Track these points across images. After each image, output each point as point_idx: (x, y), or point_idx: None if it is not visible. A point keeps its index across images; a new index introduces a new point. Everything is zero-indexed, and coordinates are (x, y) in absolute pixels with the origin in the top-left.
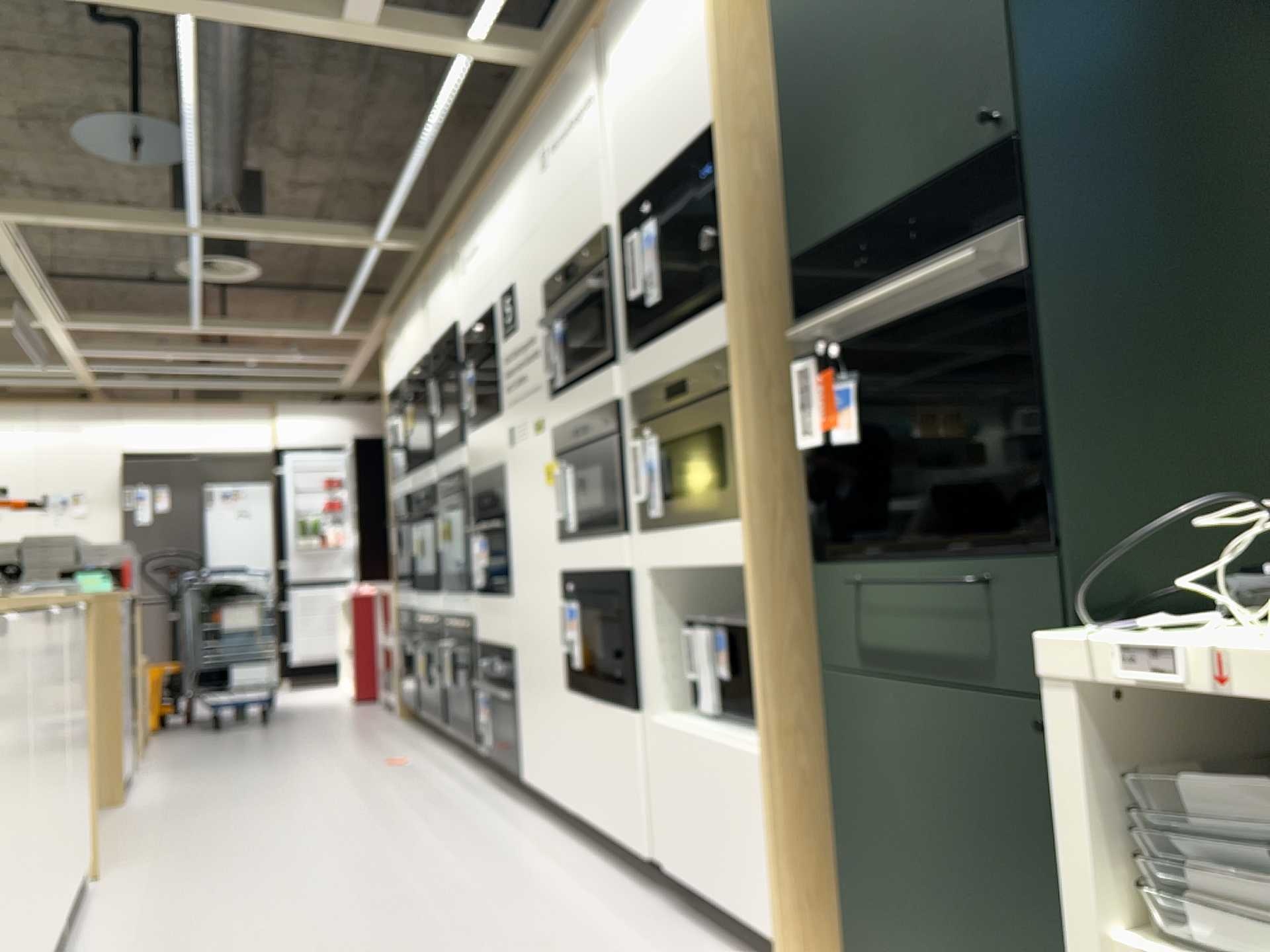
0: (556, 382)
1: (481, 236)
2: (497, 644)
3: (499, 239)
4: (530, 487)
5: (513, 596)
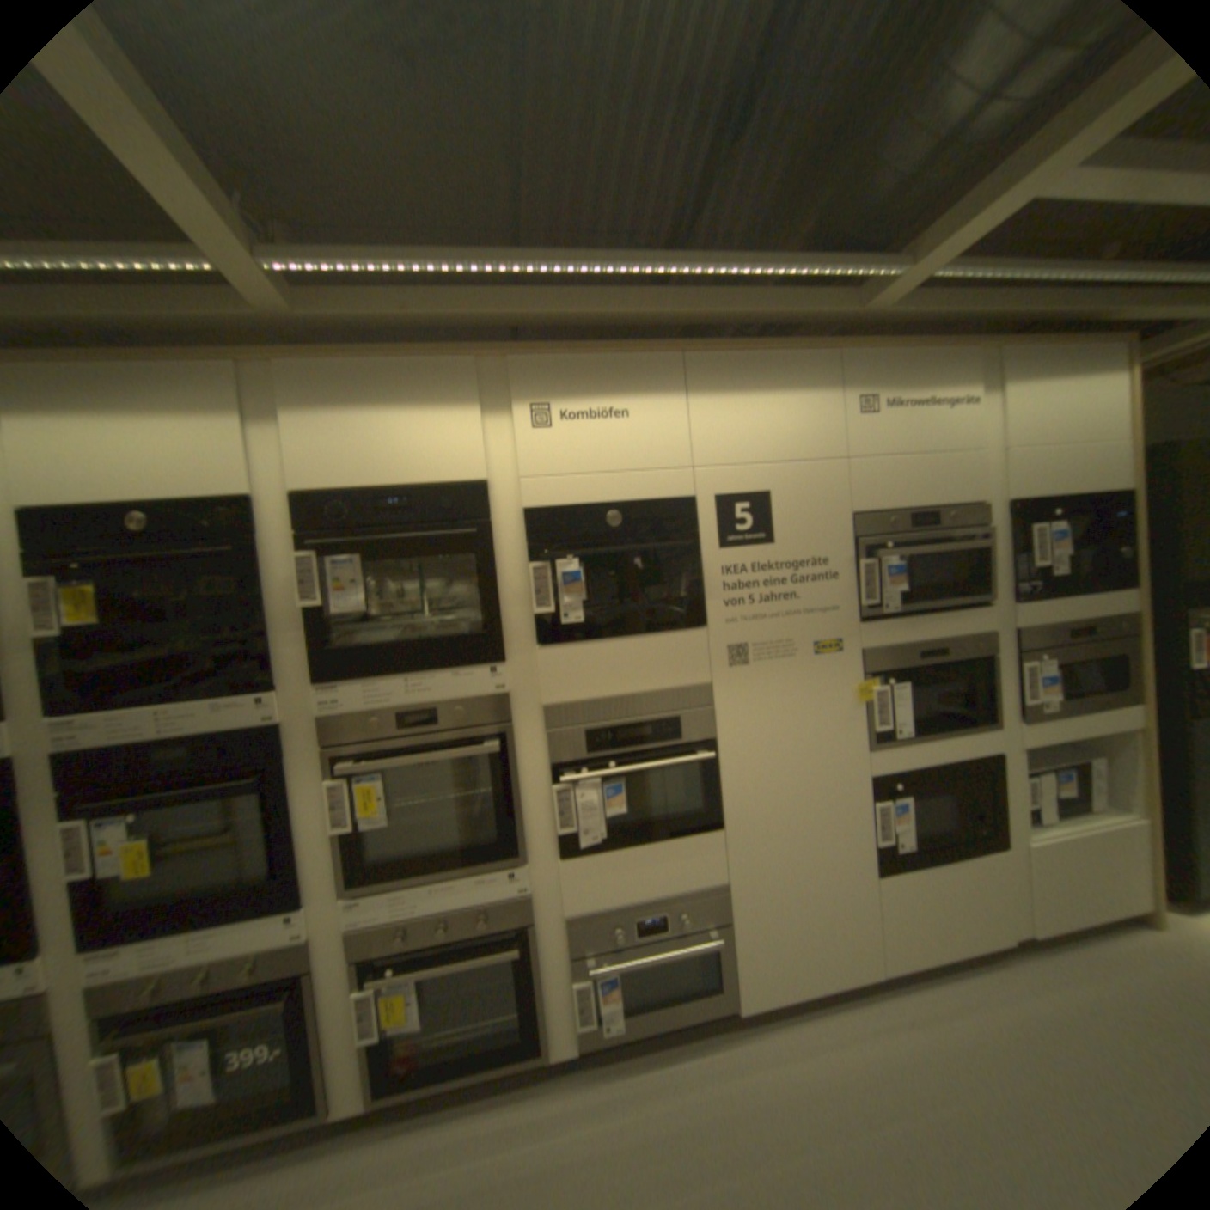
0: (879, 609)
1: (646, 407)
2: (663, 897)
3: (722, 433)
4: (800, 706)
5: (727, 828)
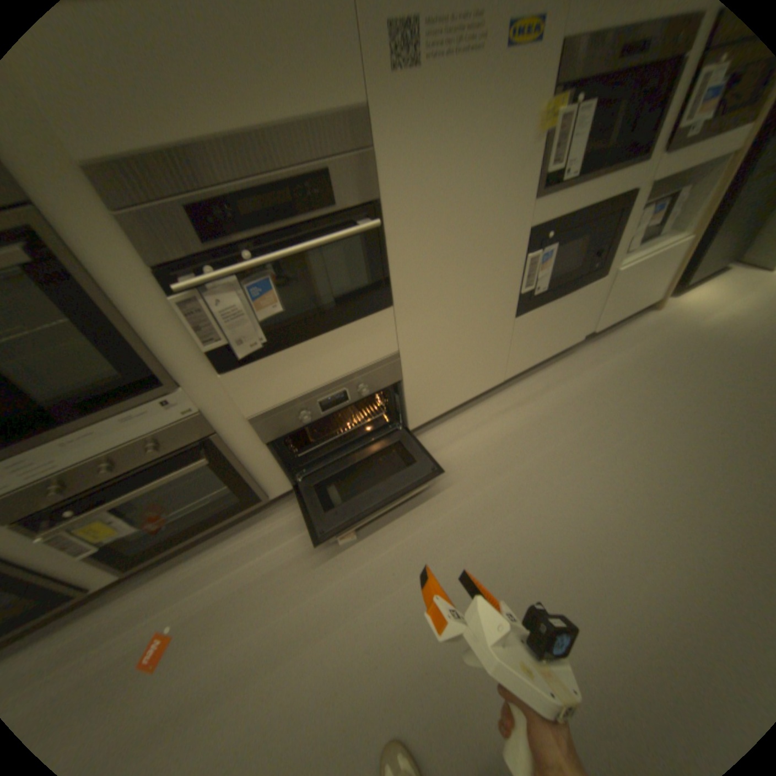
0: None
1: None
2: (340, 376)
3: None
4: (478, 142)
5: (395, 303)
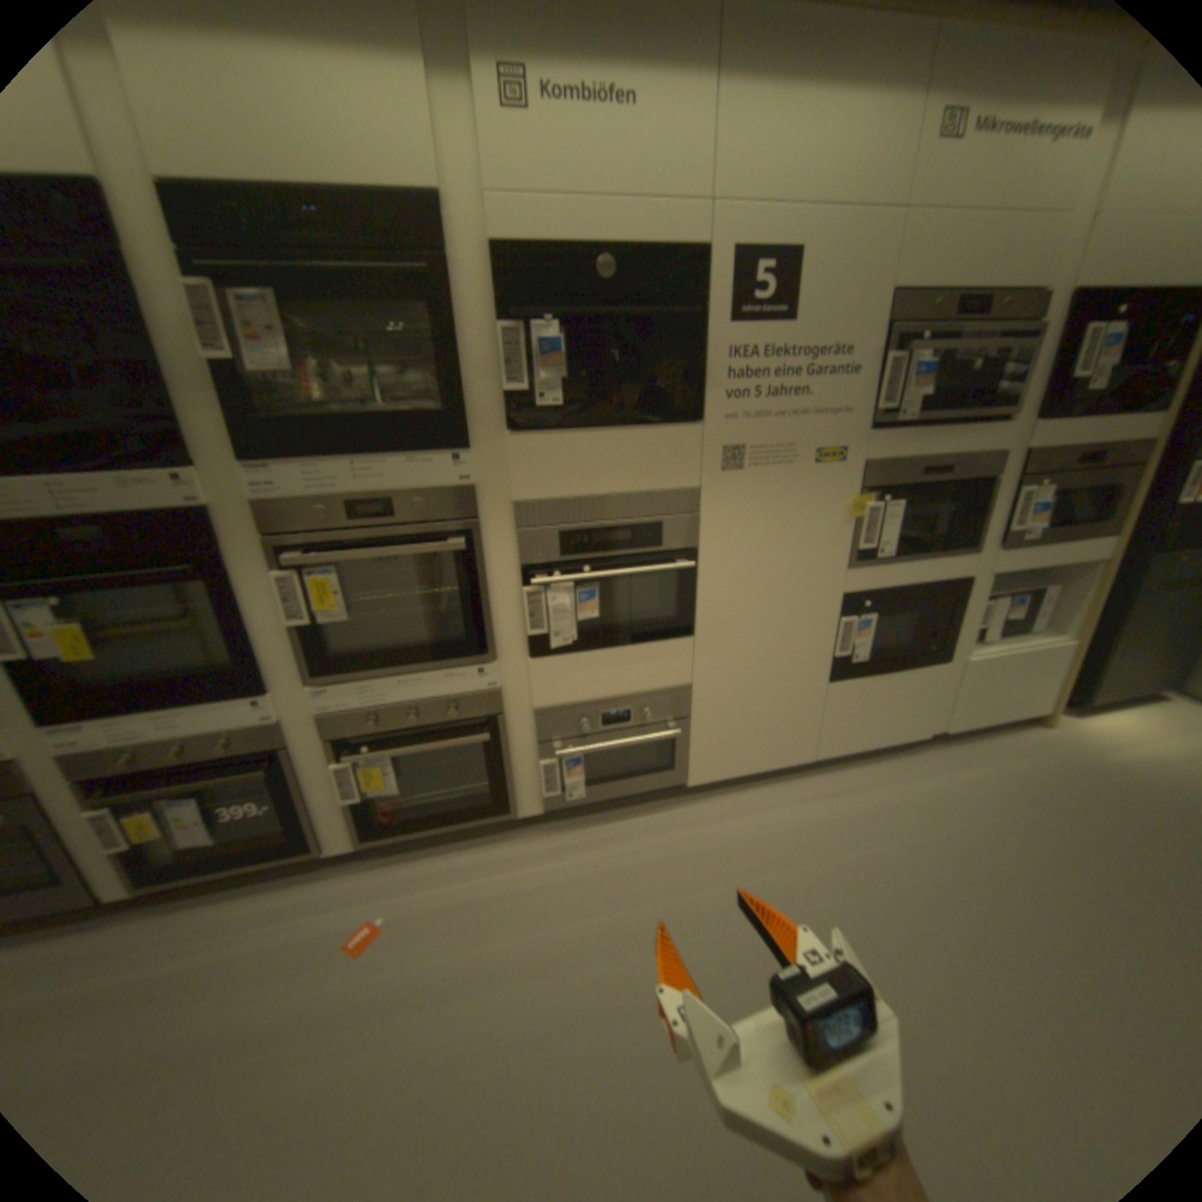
0: (893, 415)
1: (660, 90)
2: (628, 693)
3: (756, 148)
4: (787, 518)
5: (696, 634)
